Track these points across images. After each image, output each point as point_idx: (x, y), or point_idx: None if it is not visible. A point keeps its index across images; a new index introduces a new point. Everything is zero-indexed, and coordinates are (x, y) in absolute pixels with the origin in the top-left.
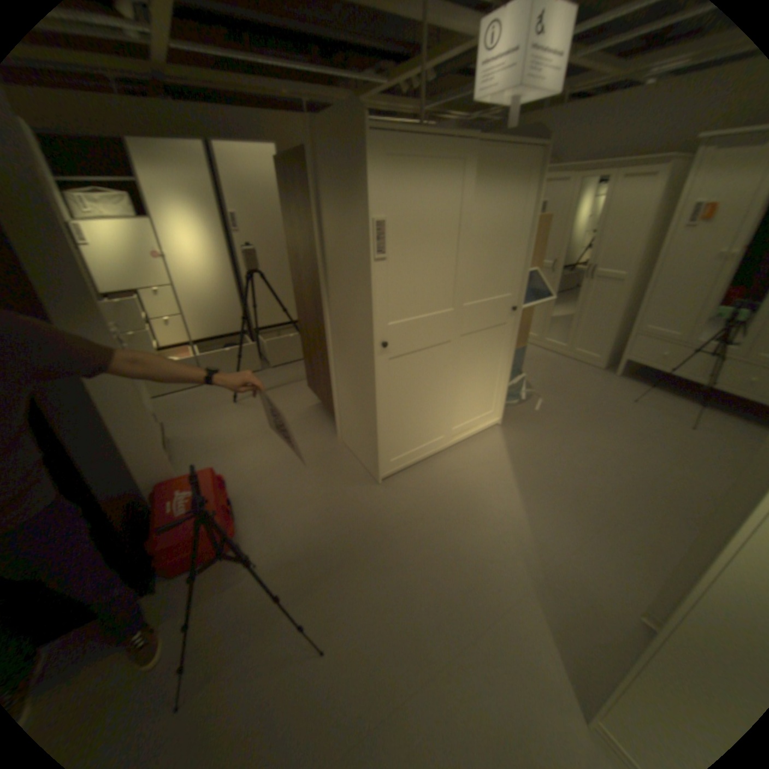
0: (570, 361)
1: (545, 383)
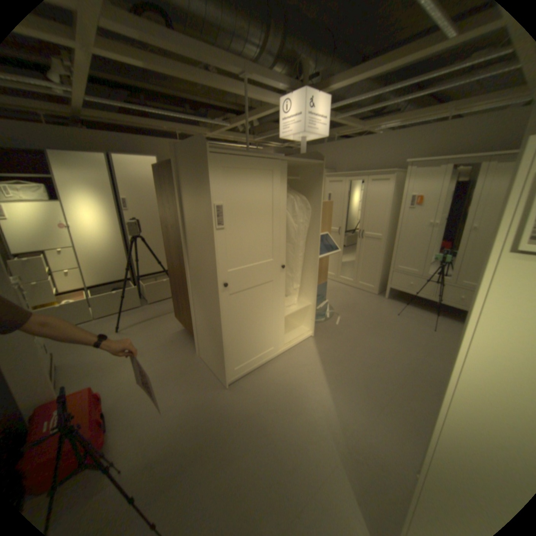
0: (357, 290)
1: (342, 305)
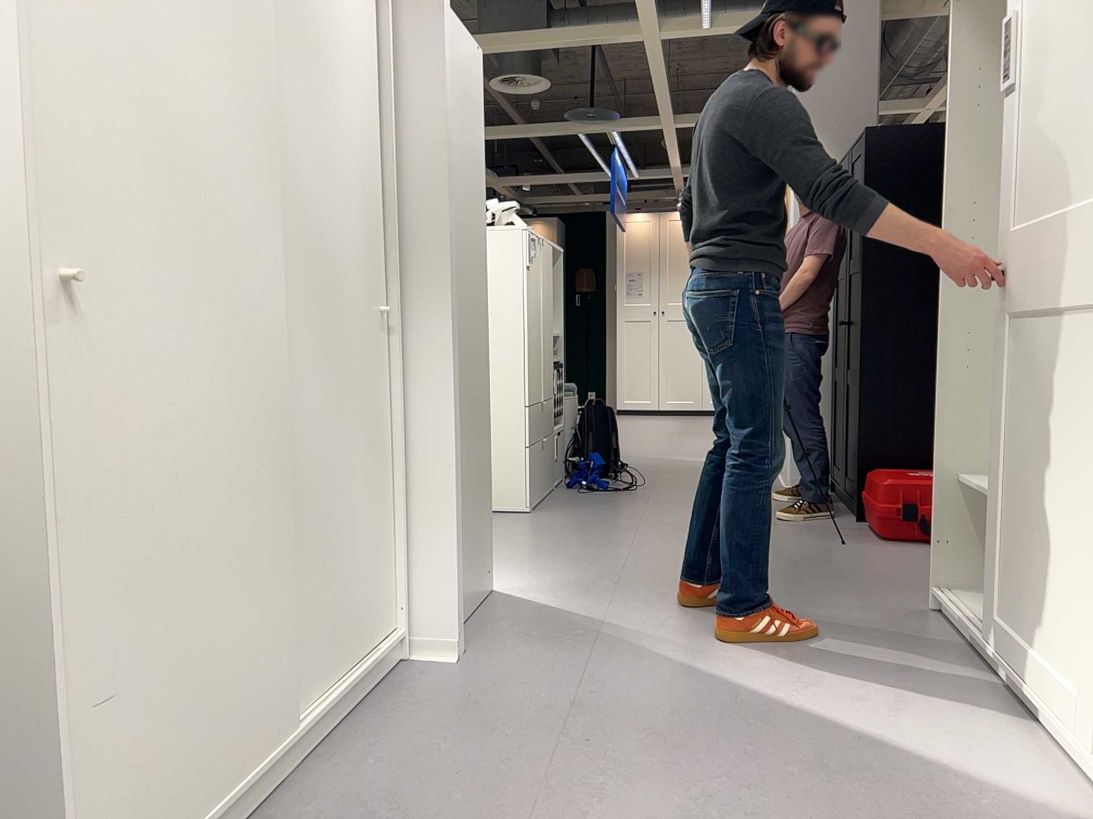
0: None
1: None
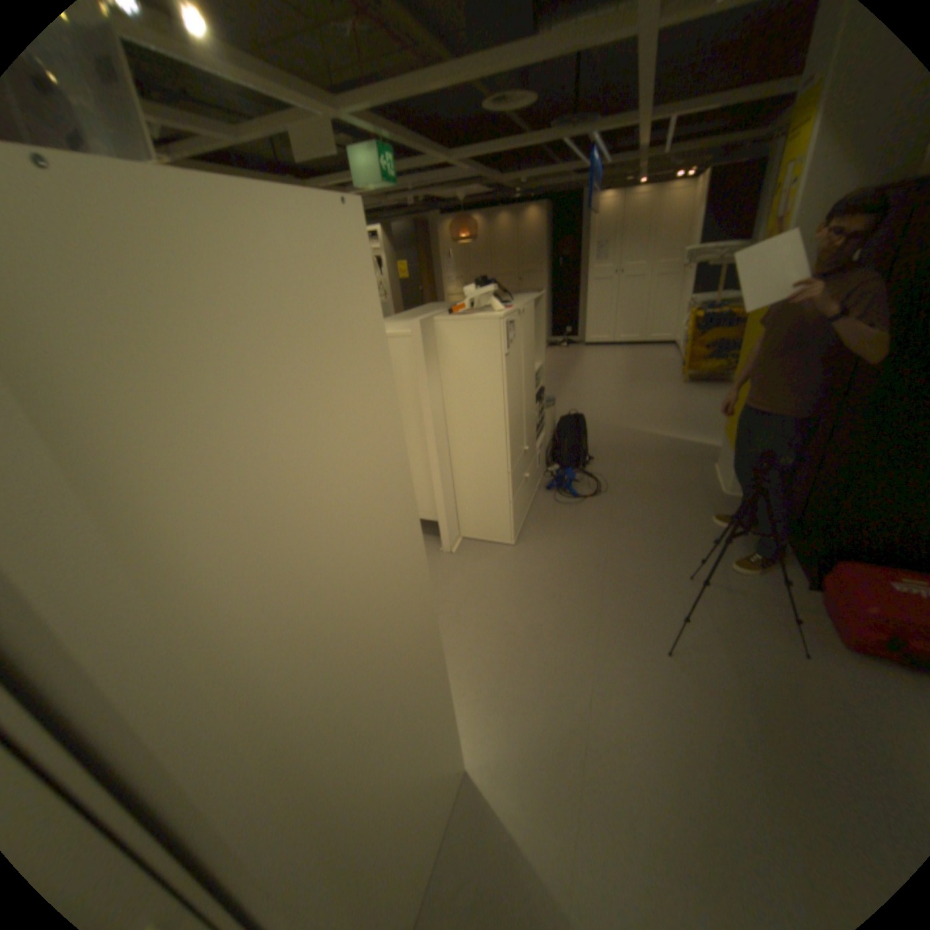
0: None
1: None
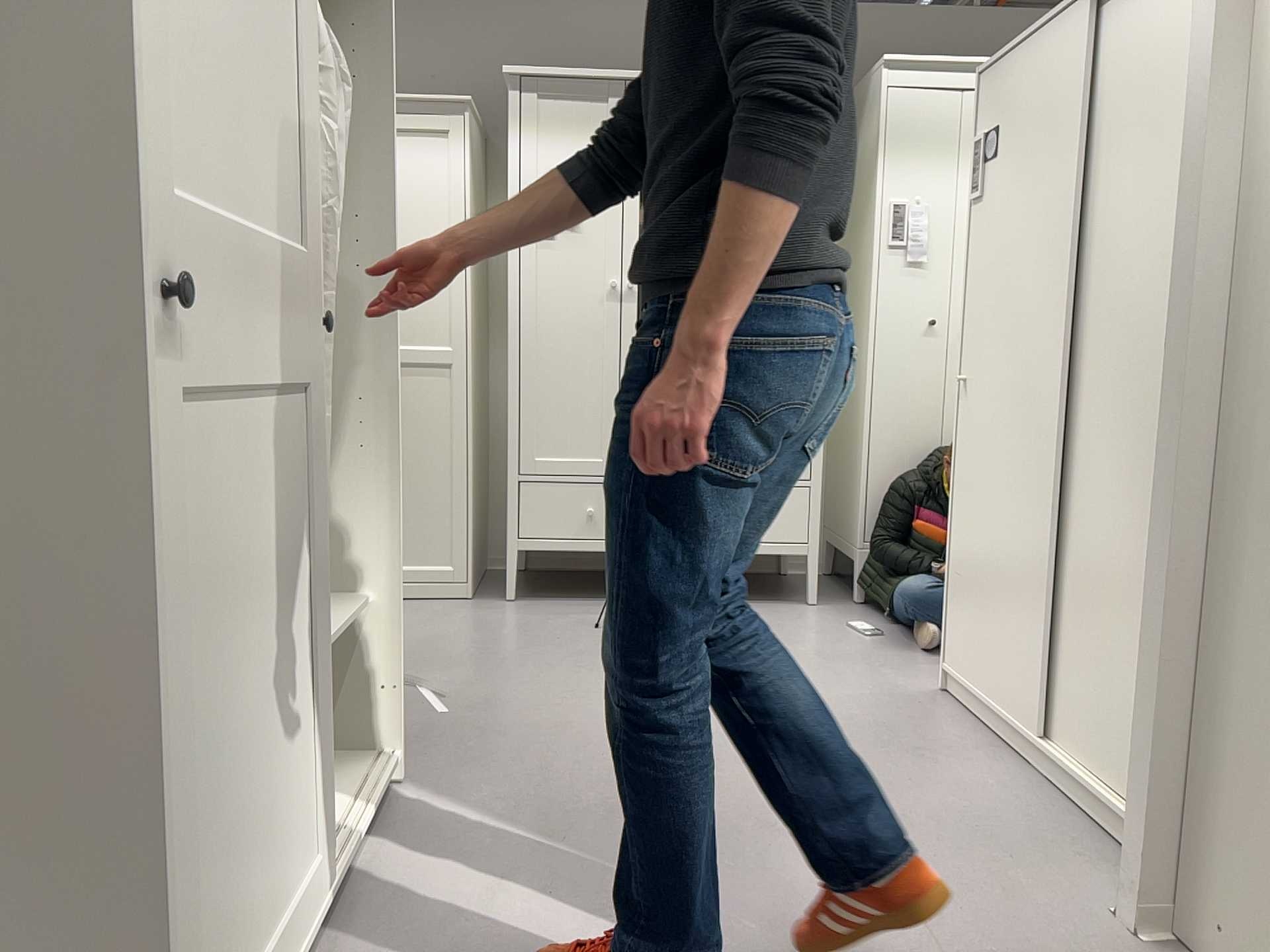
0: None
1: None
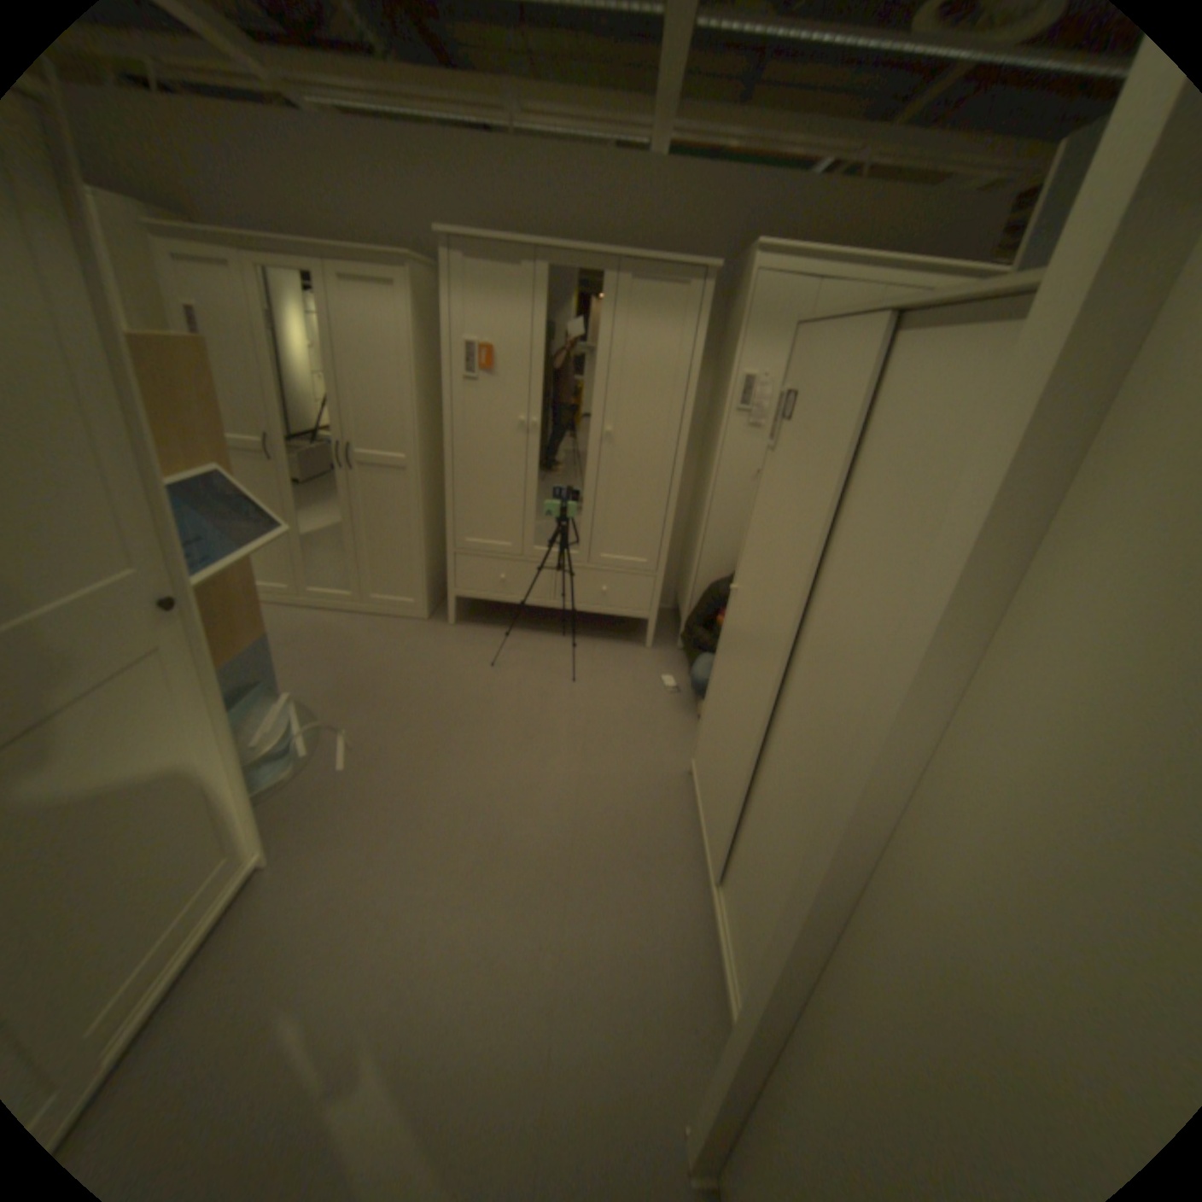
0: (370, 620)
1: (339, 688)
